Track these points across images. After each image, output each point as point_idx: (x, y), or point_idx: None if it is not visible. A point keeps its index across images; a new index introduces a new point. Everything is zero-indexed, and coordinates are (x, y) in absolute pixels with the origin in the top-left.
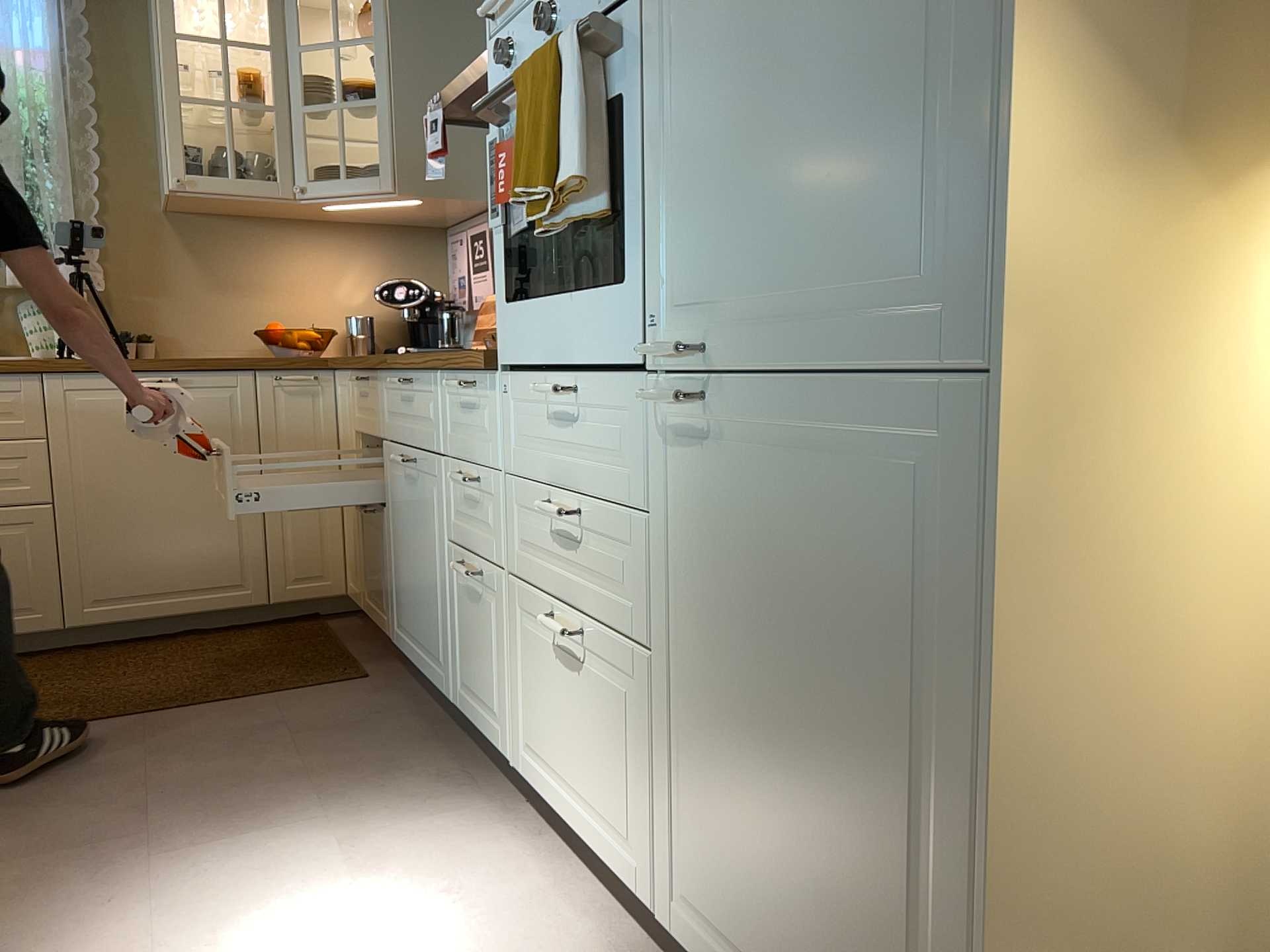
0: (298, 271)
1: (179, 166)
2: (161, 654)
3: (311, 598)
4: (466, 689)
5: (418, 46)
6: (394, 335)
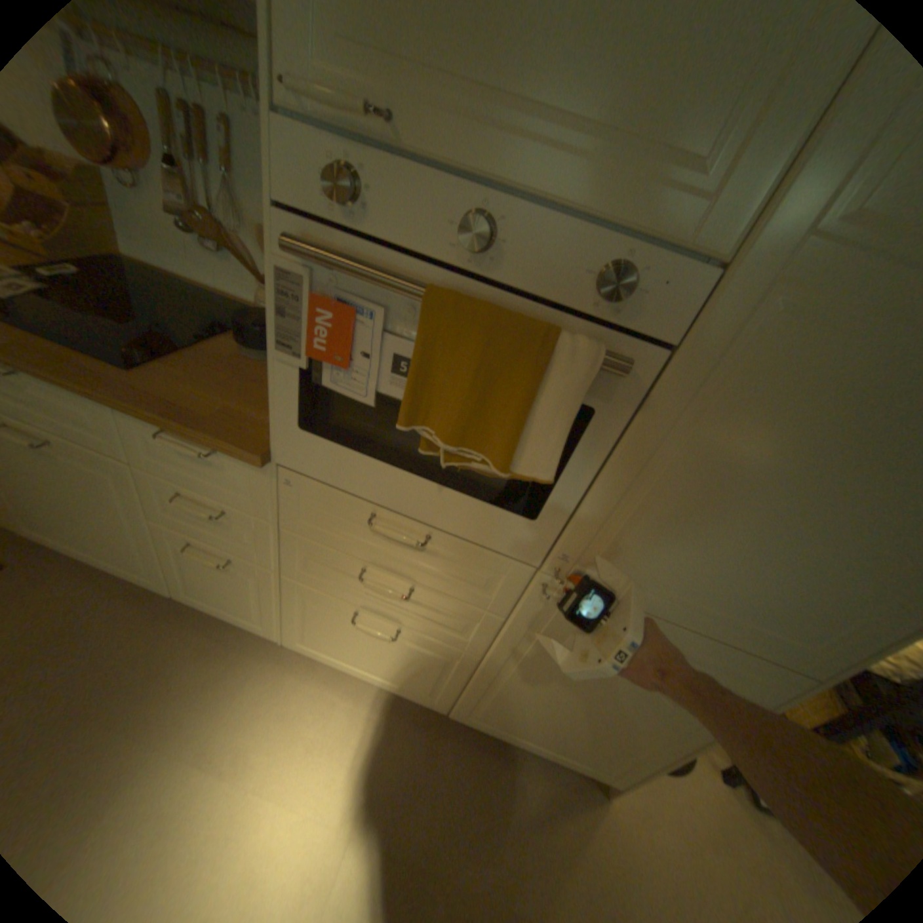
0: None
1: None
2: None
3: None
4: (195, 598)
5: None
6: None
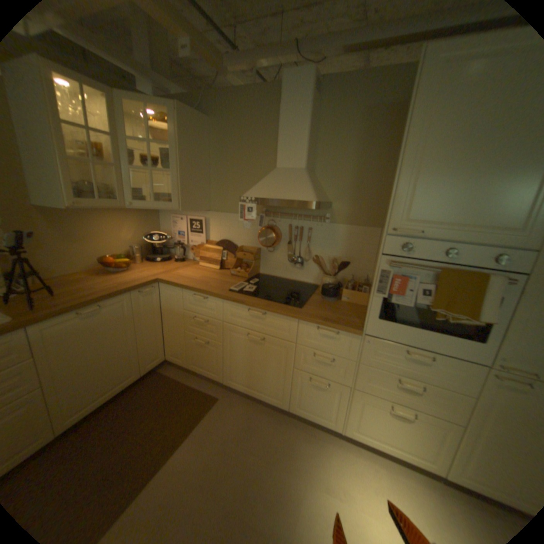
0: (104, 229)
1: (69, 194)
2: (111, 422)
3: (154, 367)
4: (302, 409)
5: (186, 150)
6: (143, 250)
